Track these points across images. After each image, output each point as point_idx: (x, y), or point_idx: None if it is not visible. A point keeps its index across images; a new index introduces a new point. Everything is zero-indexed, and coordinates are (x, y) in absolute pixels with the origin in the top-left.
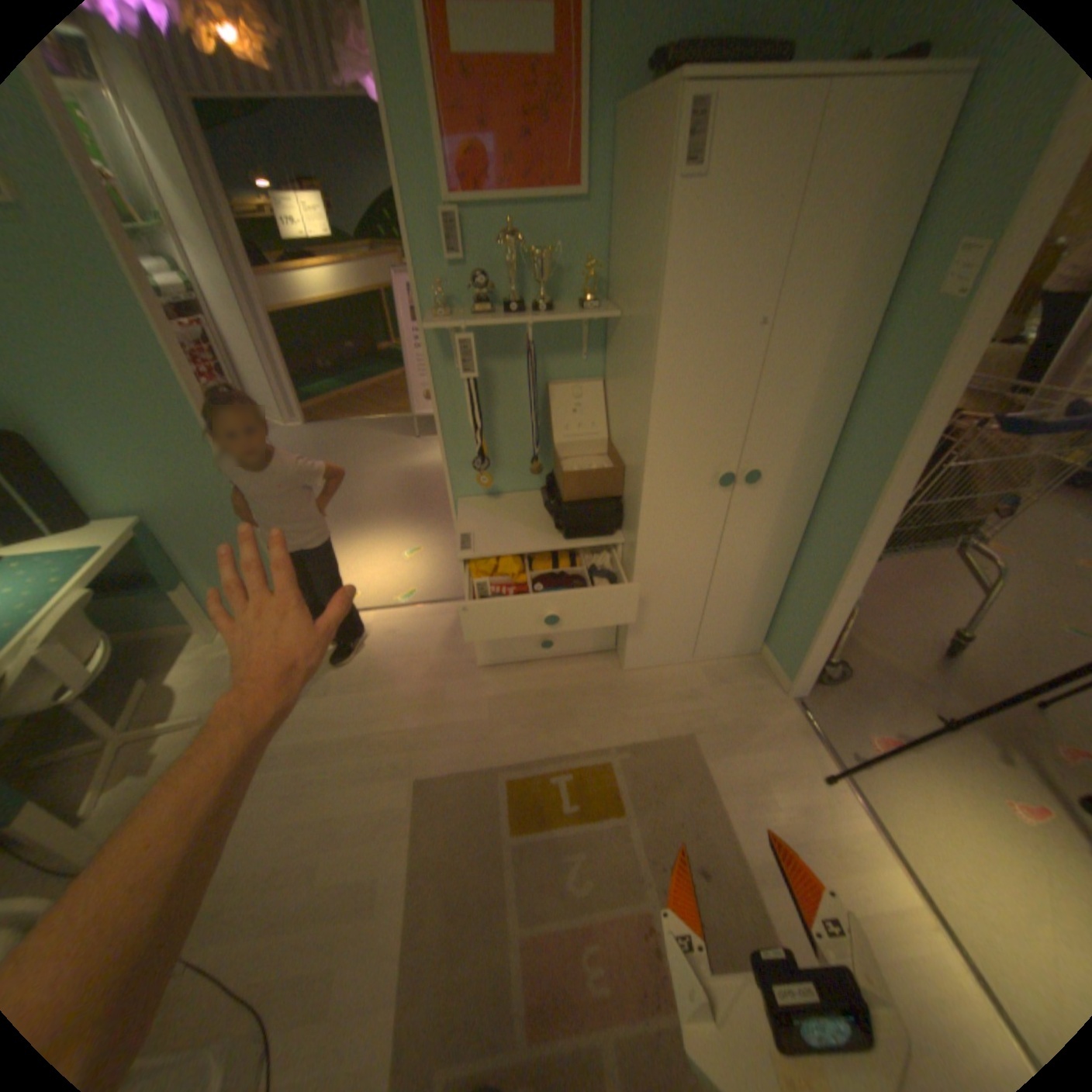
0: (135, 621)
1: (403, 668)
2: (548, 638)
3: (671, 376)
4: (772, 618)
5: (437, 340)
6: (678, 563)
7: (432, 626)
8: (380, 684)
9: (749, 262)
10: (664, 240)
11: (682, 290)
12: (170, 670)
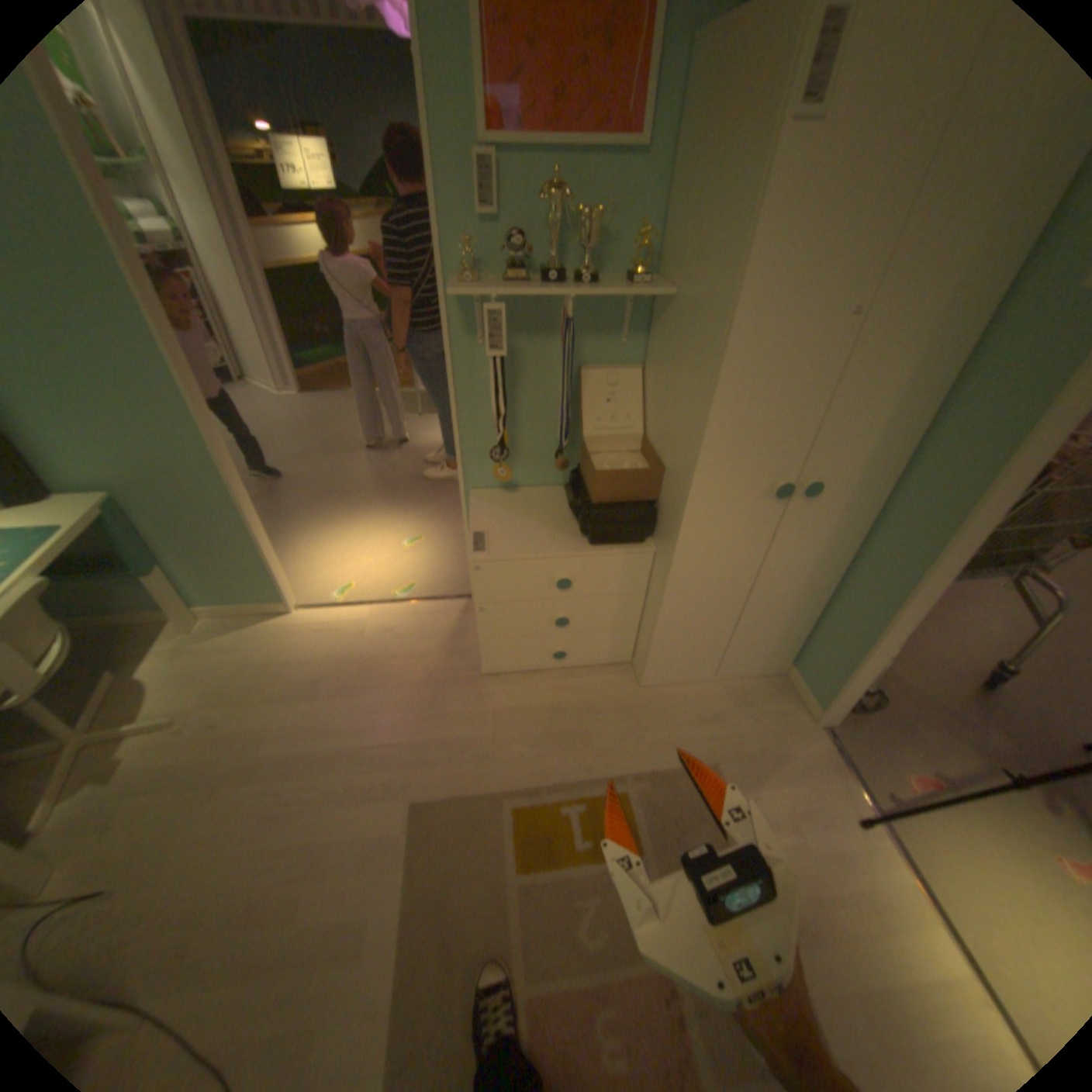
0: (104, 604)
1: (401, 672)
2: (561, 647)
3: (741, 369)
4: (806, 639)
5: (460, 309)
6: (716, 579)
7: (432, 625)
8: (375, 689)
9: (855, 235)
10: (757, 199)
11: (771, 265)
12: (142, 660)
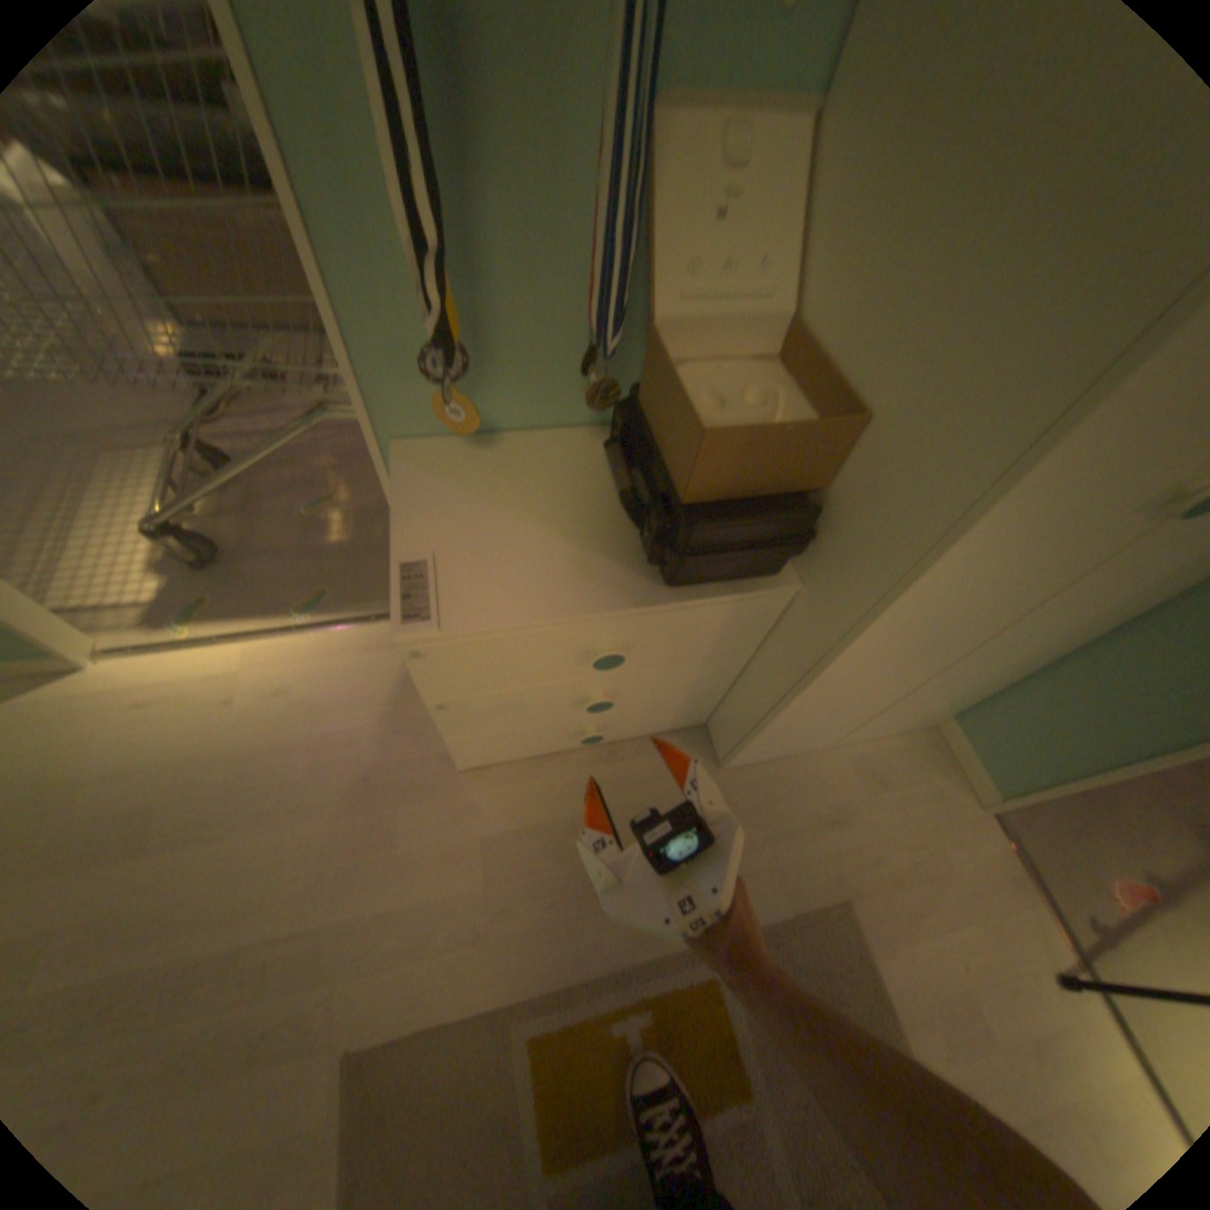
0: None
1: (308, 778)
2: (596, 726)
3: None
4: (996, 691)
5: None
6: (925, 650)
7: (362, 676)
8: (259, 820)
9: None
10: None
11: None
12: None
